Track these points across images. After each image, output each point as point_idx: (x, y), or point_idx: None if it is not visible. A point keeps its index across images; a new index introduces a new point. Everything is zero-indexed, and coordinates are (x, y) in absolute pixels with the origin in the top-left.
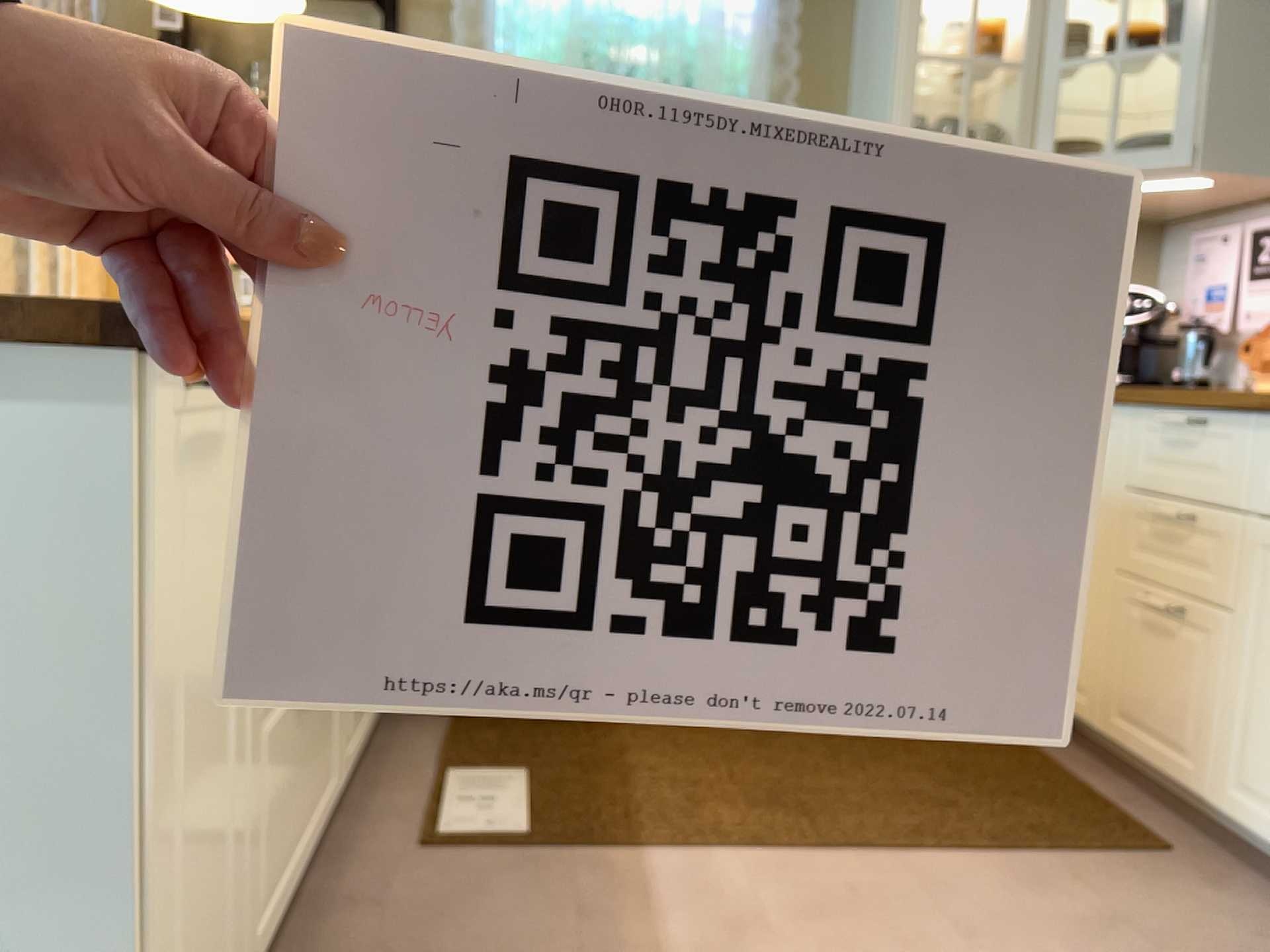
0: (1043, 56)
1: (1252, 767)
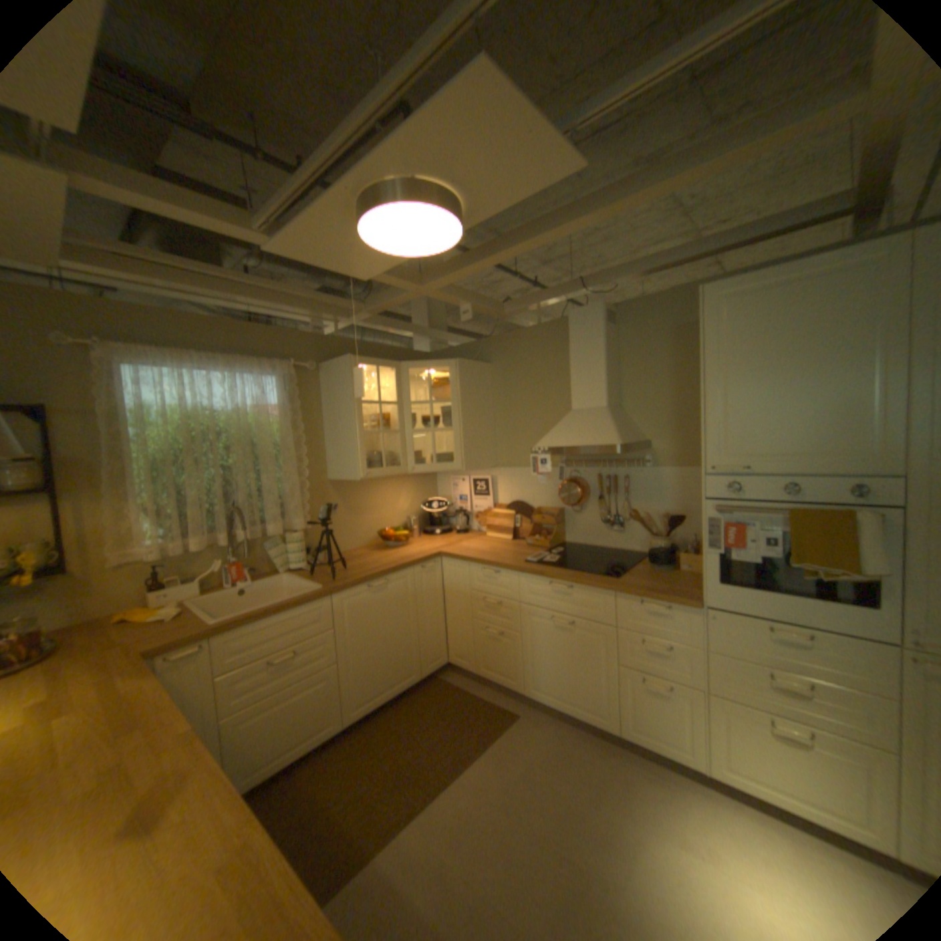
0: (403, 428)
1: (536, 682)
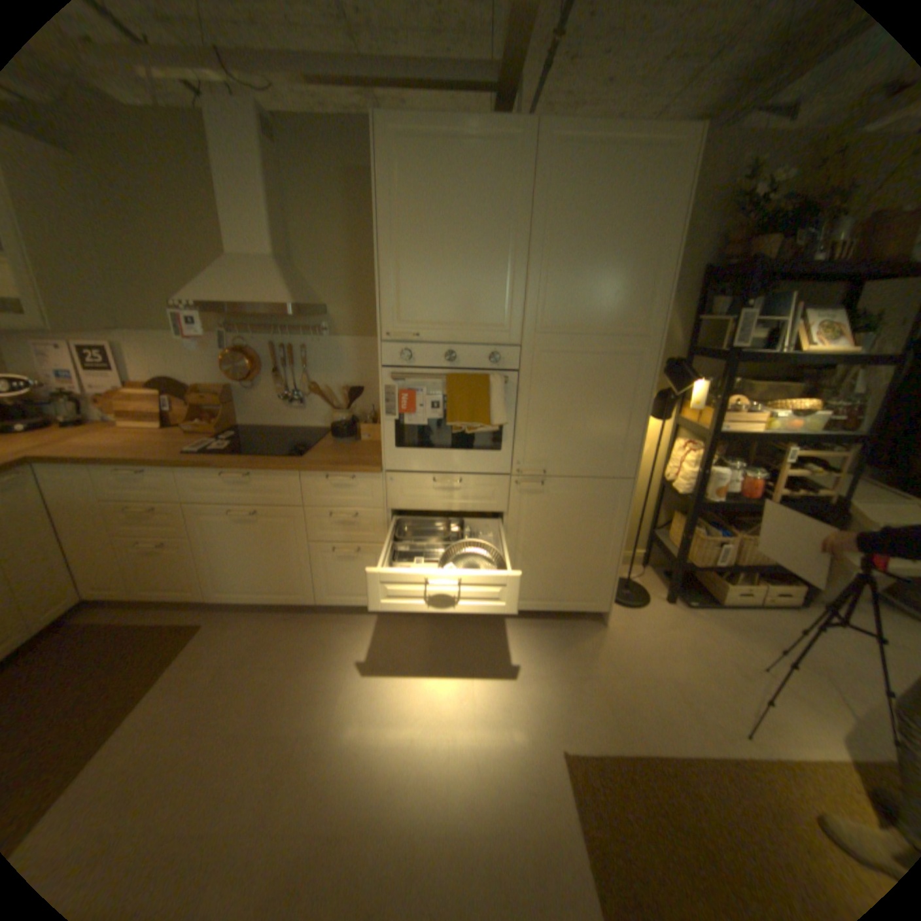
0: None
1: (216, 585)
